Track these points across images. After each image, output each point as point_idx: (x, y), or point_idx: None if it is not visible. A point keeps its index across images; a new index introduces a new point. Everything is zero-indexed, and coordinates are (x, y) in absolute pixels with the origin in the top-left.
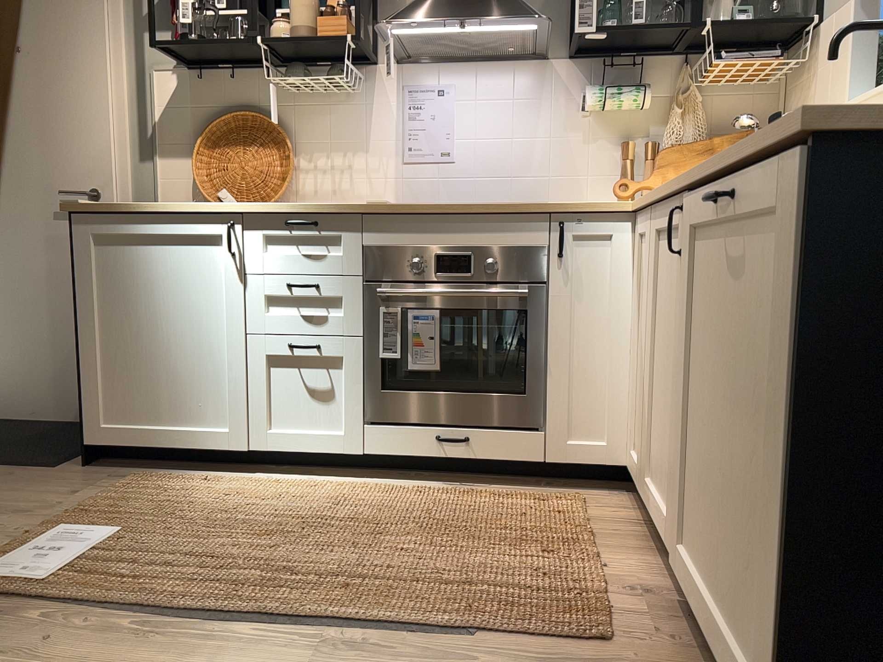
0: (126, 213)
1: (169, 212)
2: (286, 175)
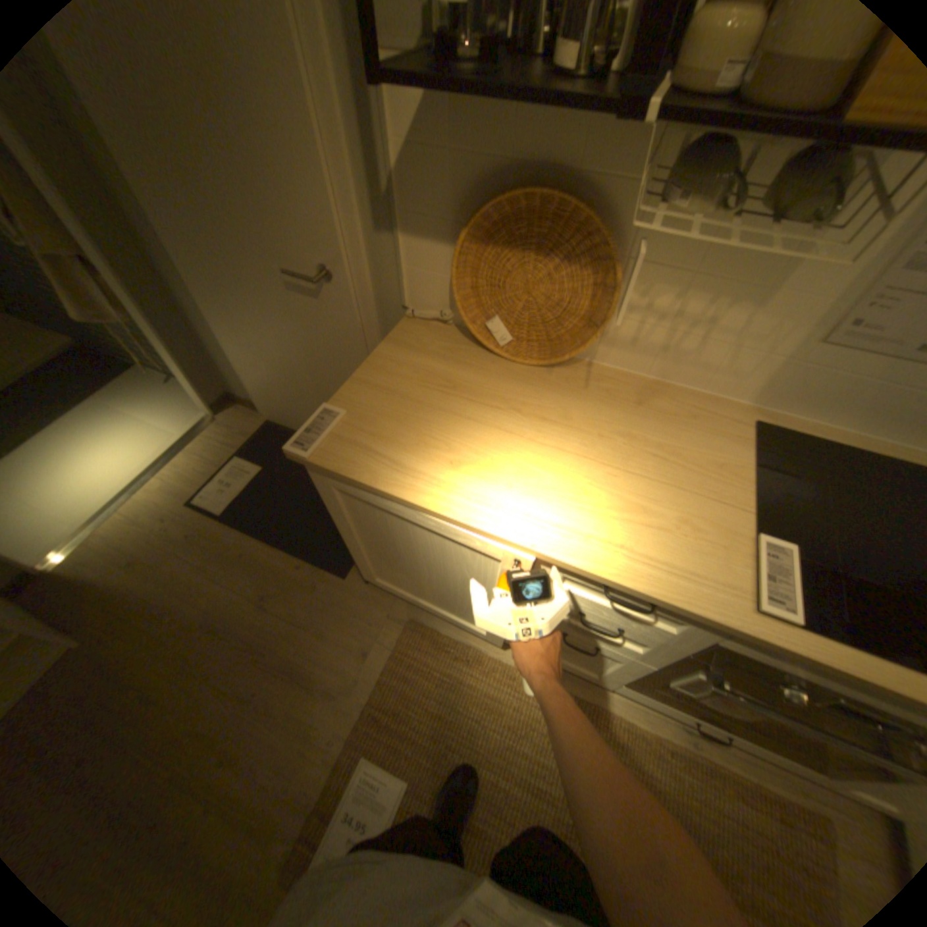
0: (373, 492)
1: (433, 515)
2: (602, 324)
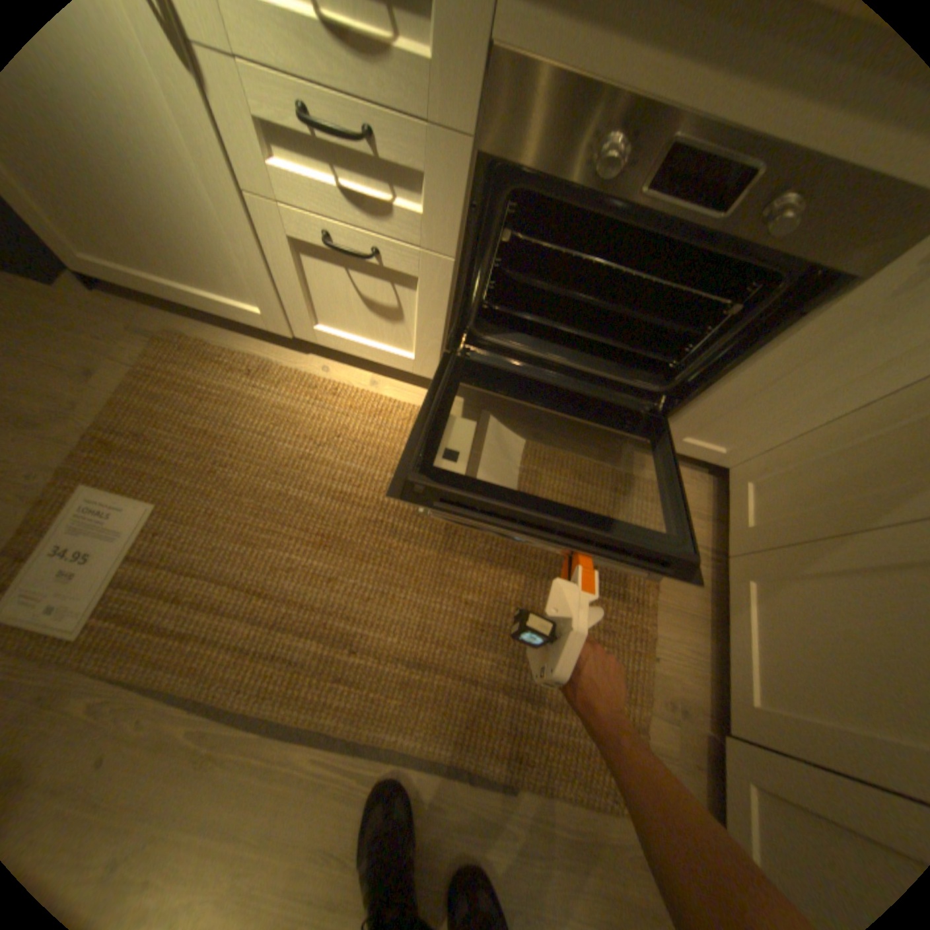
0: None
1: None
2: None
